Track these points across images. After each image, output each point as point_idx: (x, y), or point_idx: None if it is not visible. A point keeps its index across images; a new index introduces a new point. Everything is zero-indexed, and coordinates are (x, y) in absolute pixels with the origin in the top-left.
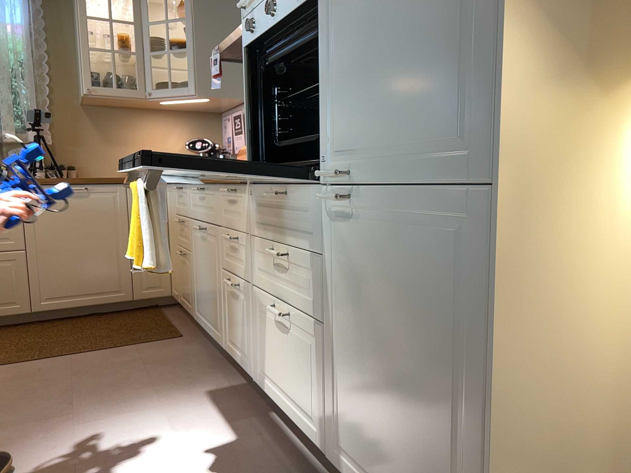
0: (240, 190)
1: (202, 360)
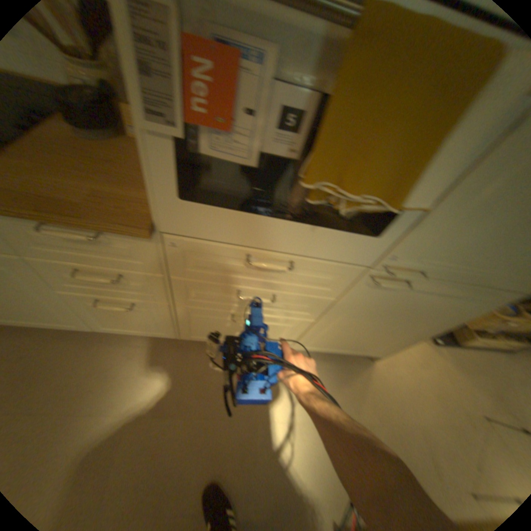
0: (120, 235)
1: (53, 348)
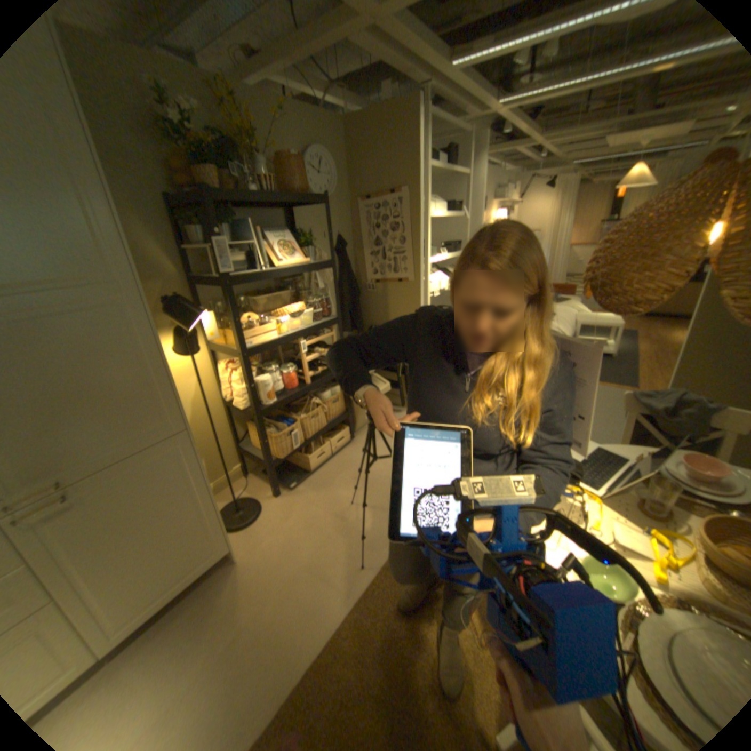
0: None
1: None
